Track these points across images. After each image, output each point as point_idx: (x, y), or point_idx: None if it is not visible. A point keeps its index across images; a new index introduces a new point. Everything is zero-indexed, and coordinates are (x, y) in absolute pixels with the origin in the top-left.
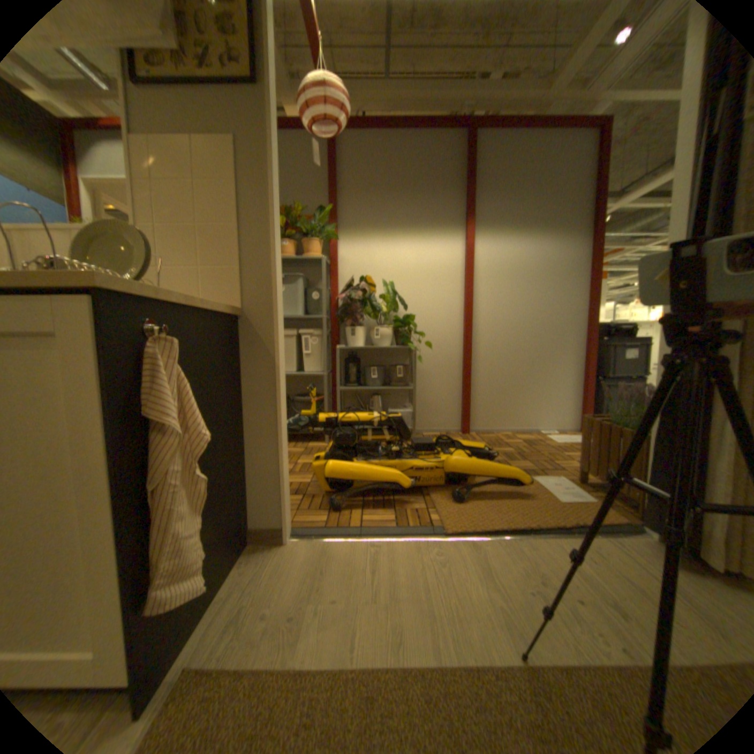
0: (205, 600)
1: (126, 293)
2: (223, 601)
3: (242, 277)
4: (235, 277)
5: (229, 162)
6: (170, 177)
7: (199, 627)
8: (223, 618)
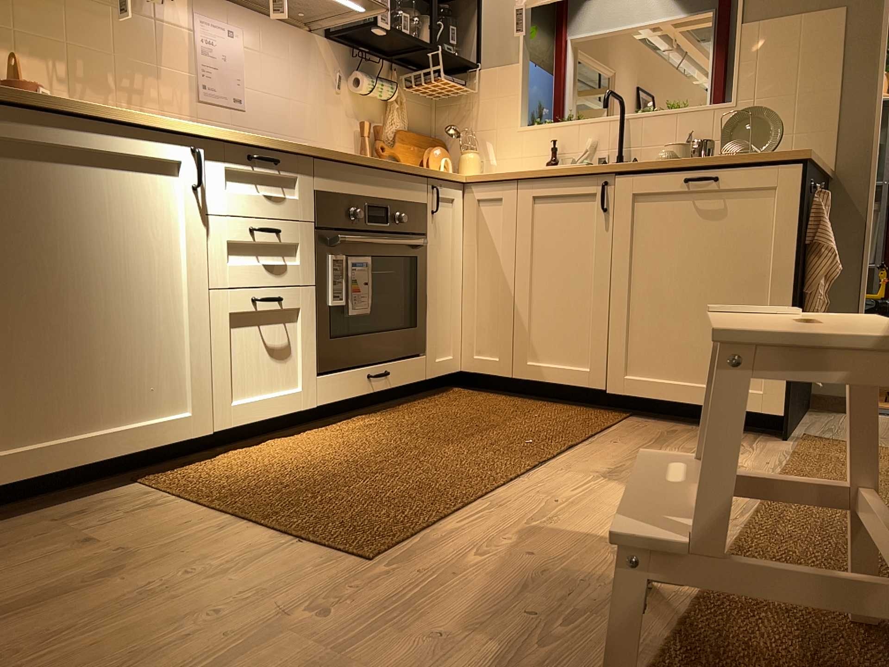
0: (798, 414)
1: (812, 161)
2: (809, 423)
3: (835, 141)
4: (827, 141)
5: (835, 32)
6: (772, 55)
7: (798, 427)
8: (816, 428)
